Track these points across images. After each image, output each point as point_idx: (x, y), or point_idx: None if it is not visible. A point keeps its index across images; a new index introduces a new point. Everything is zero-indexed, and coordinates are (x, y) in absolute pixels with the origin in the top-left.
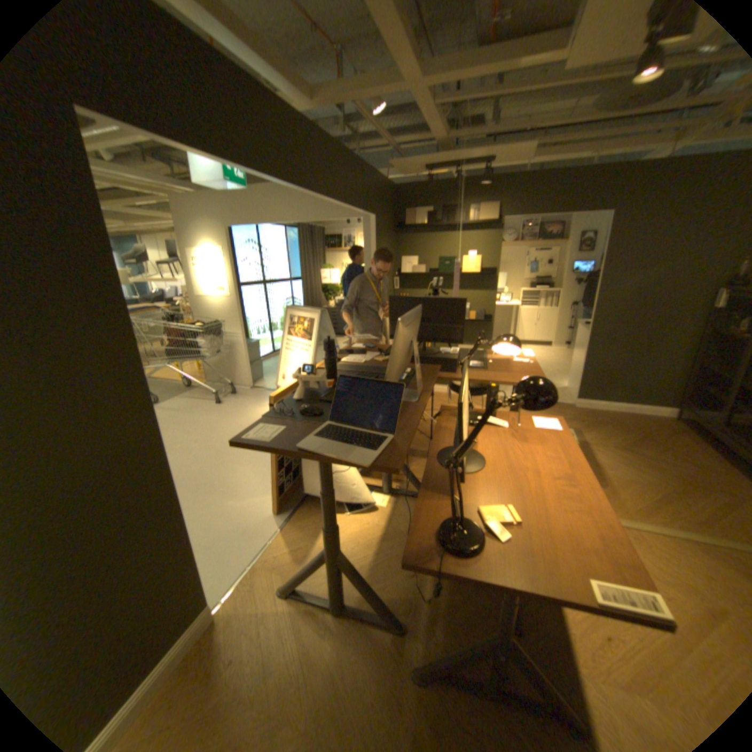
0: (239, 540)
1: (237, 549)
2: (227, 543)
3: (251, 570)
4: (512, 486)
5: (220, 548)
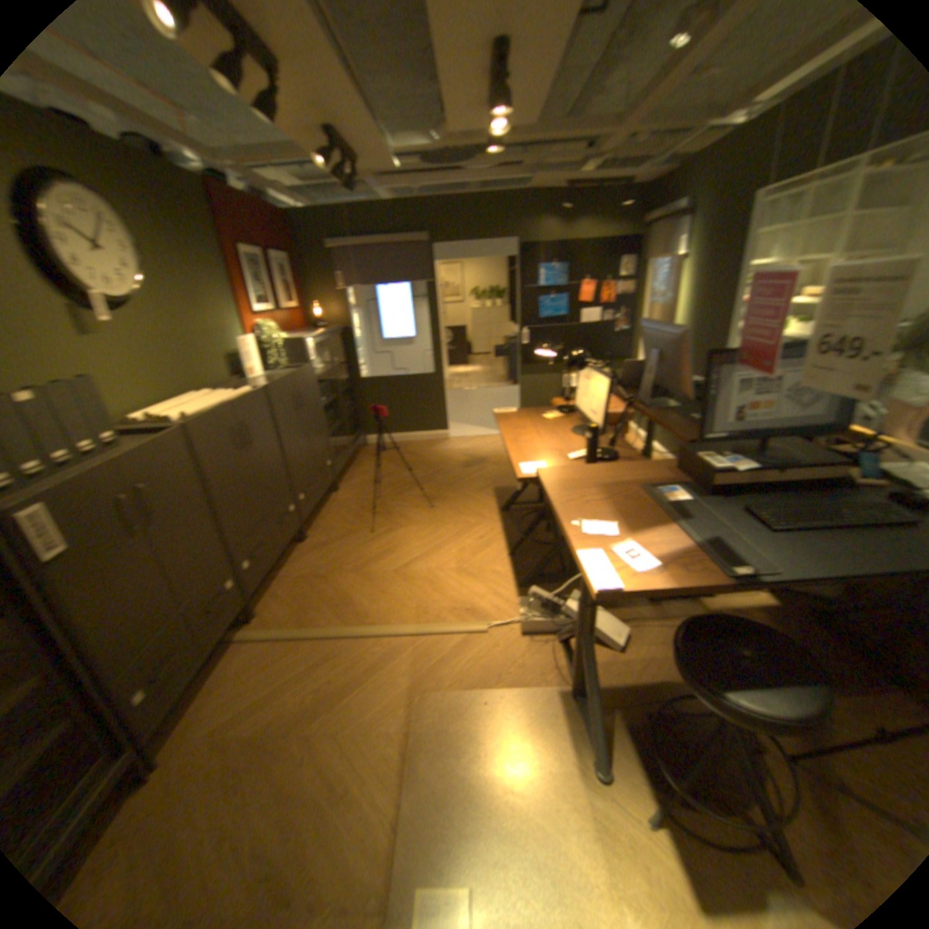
0: None
1: None
2: None
3: None
4: (550, 428)
5: None
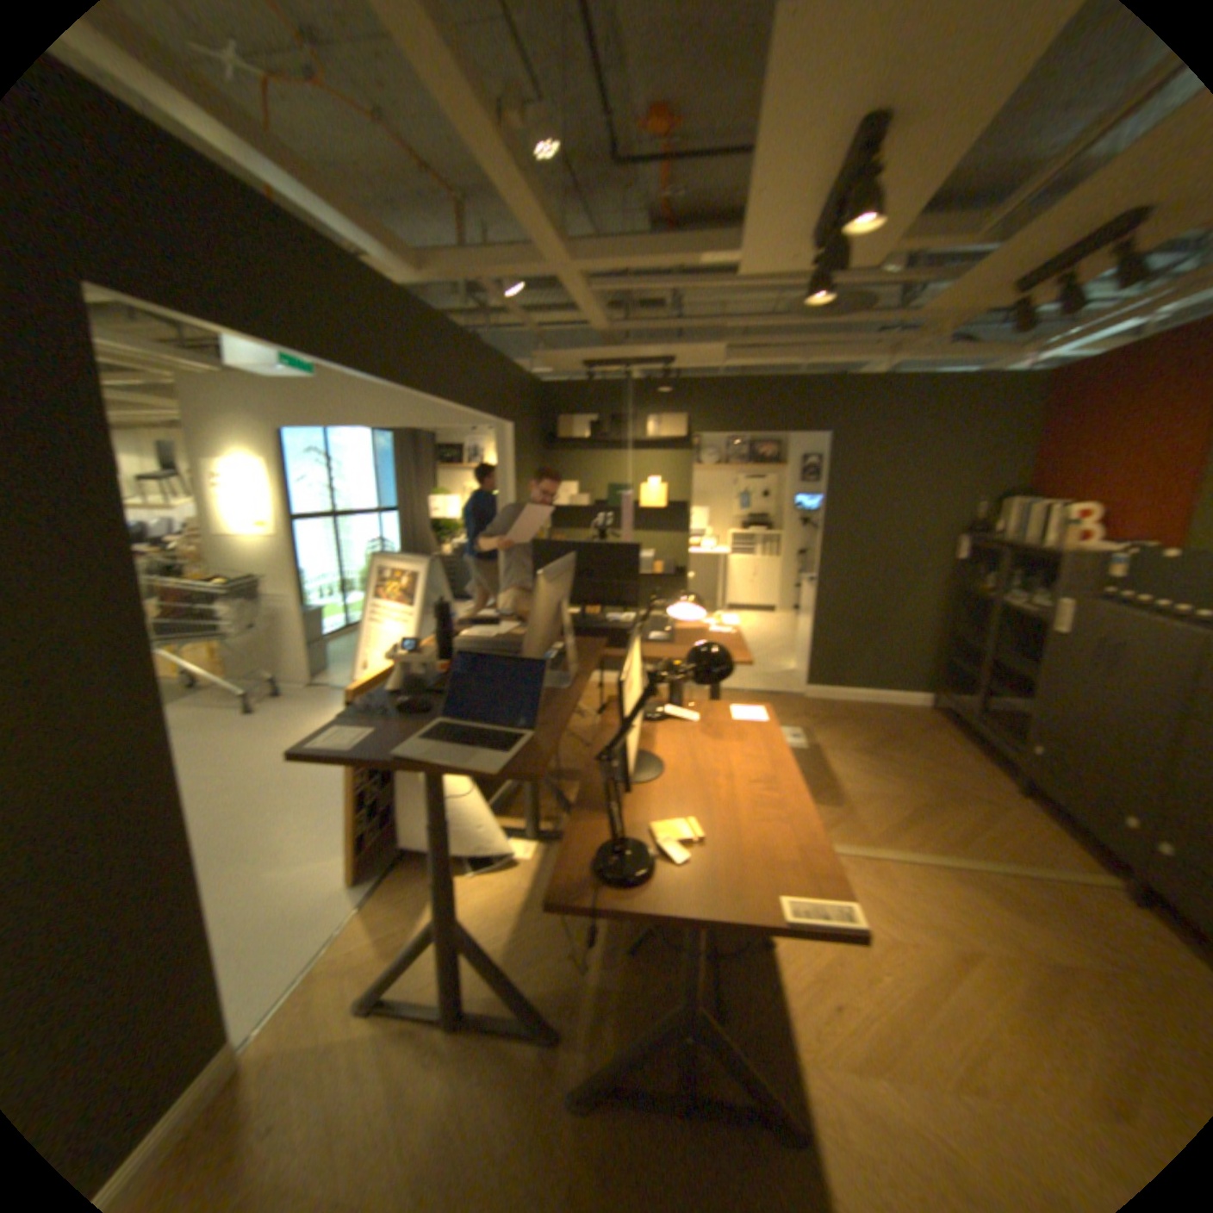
0: (282, 936)
1: (278, 951)
2: (261, 942)
3: (303, 981)
4: (696, 796)
5: (247, 952)
